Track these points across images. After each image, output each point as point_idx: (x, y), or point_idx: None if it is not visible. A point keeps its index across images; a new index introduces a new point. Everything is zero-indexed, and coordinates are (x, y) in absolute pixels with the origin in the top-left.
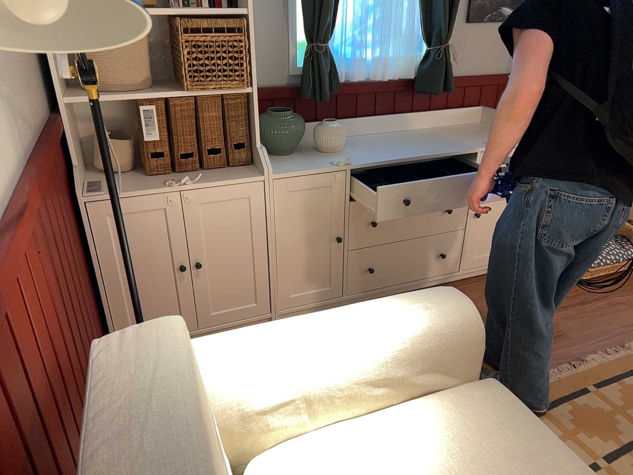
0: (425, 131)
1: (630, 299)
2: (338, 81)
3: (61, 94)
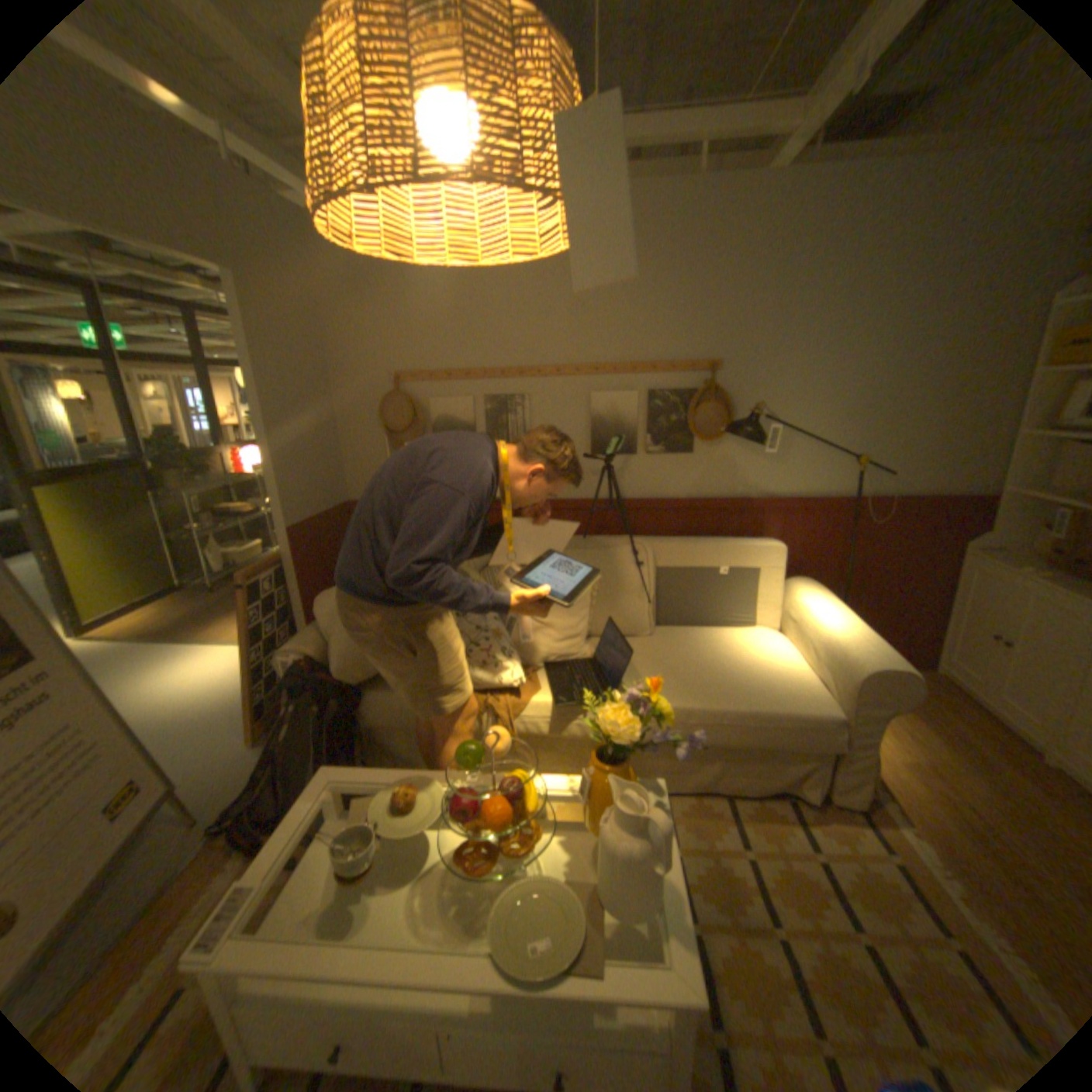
0: None
1: None
2: None
3: (1011, 482)
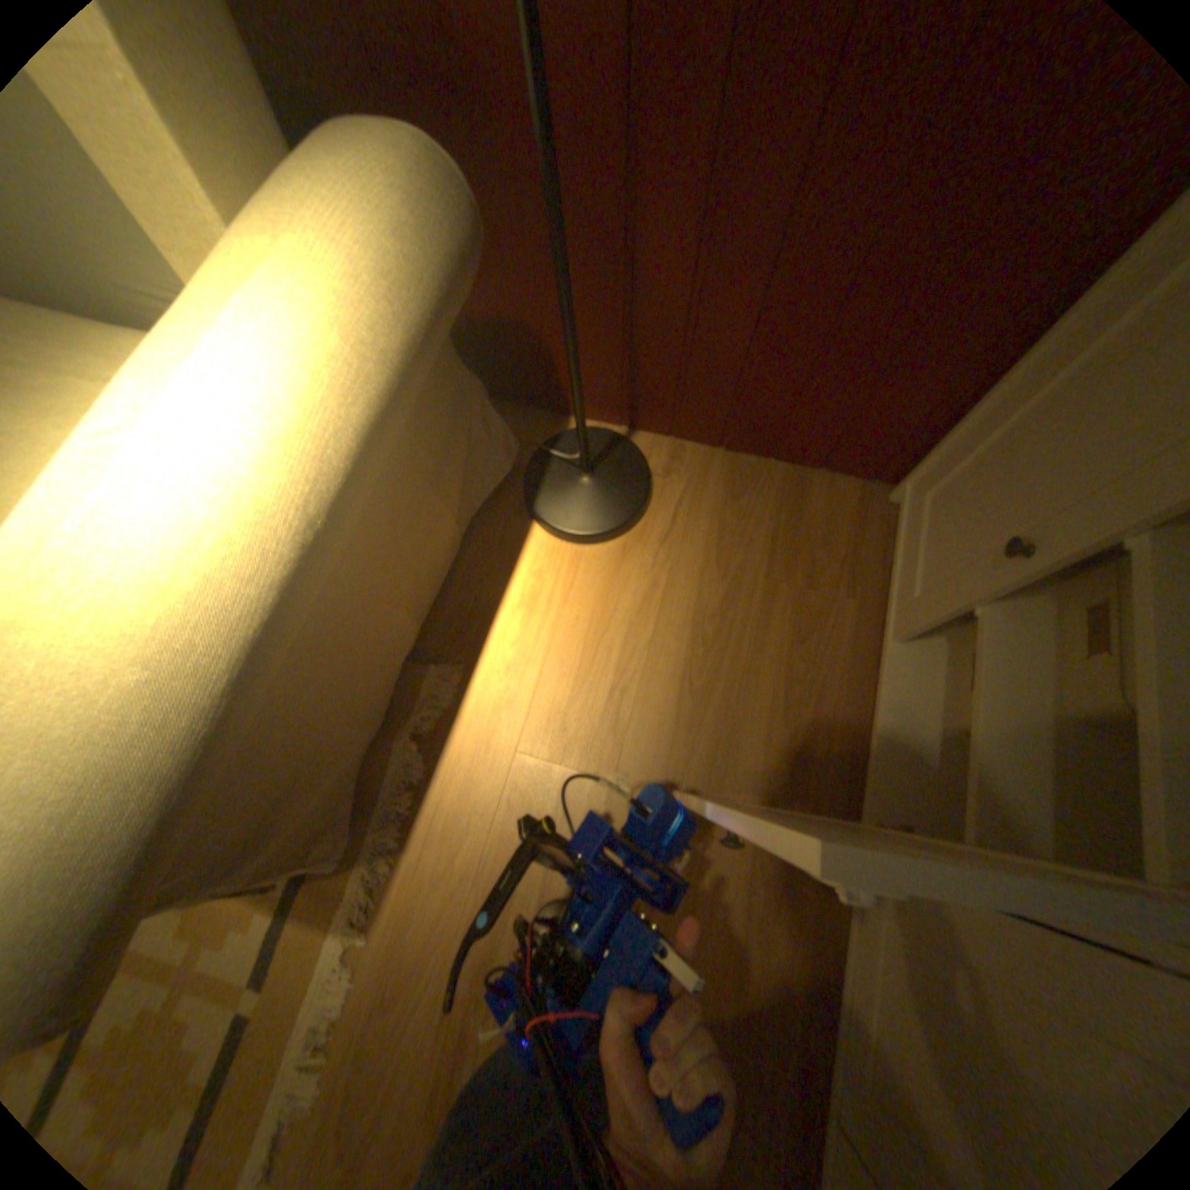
0: None
1: None
2: None
3: None
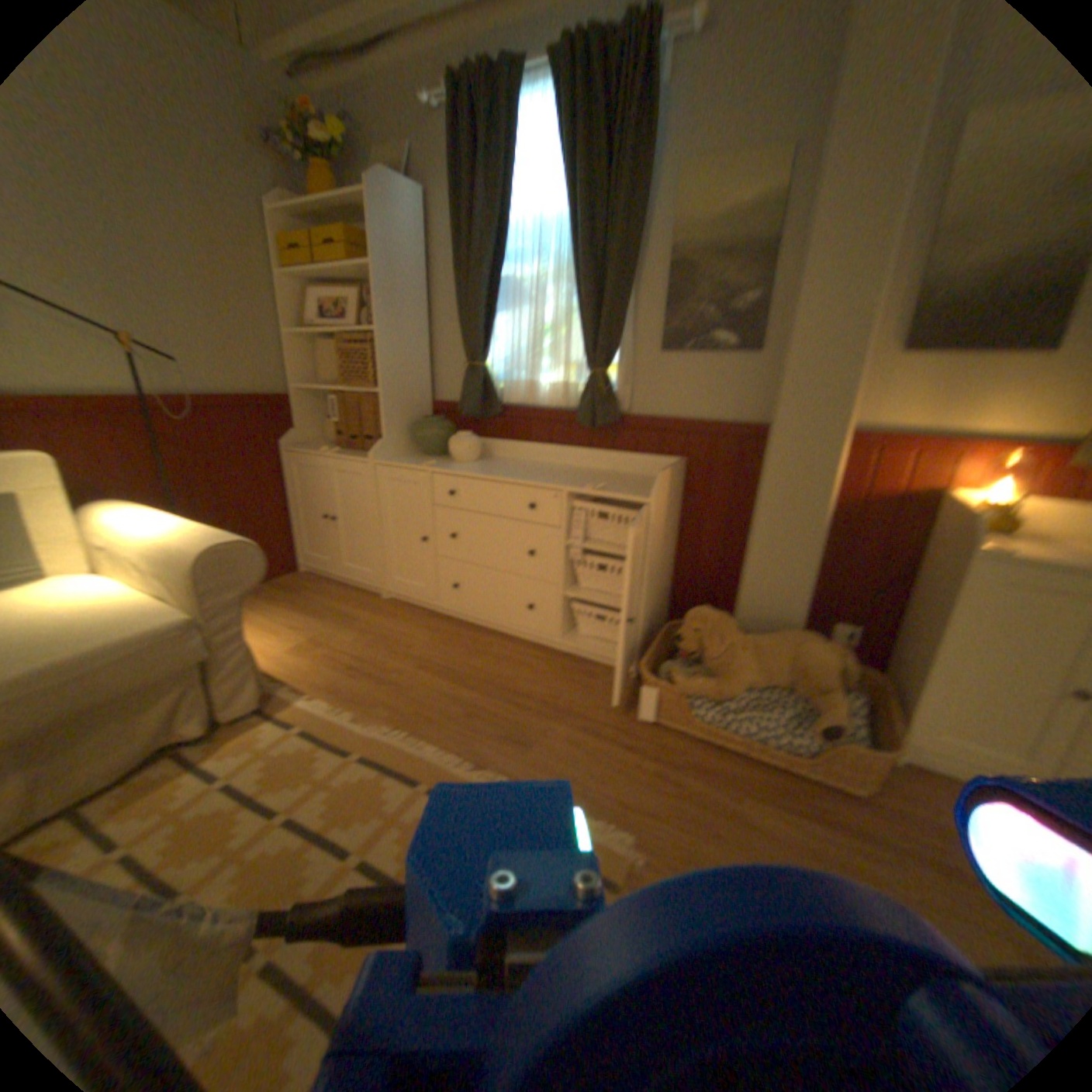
0: (588, 471)
1: (706, 795)
2: (498, 401)
3: (290, 380)
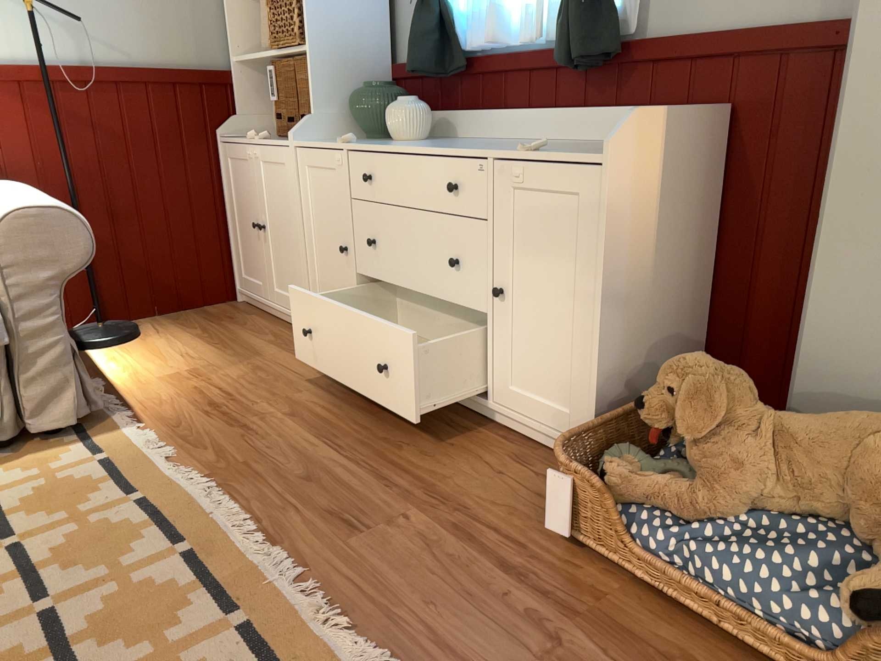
0: (572, 143)
1: None
2: (460, 50)
3: (234, 55)
